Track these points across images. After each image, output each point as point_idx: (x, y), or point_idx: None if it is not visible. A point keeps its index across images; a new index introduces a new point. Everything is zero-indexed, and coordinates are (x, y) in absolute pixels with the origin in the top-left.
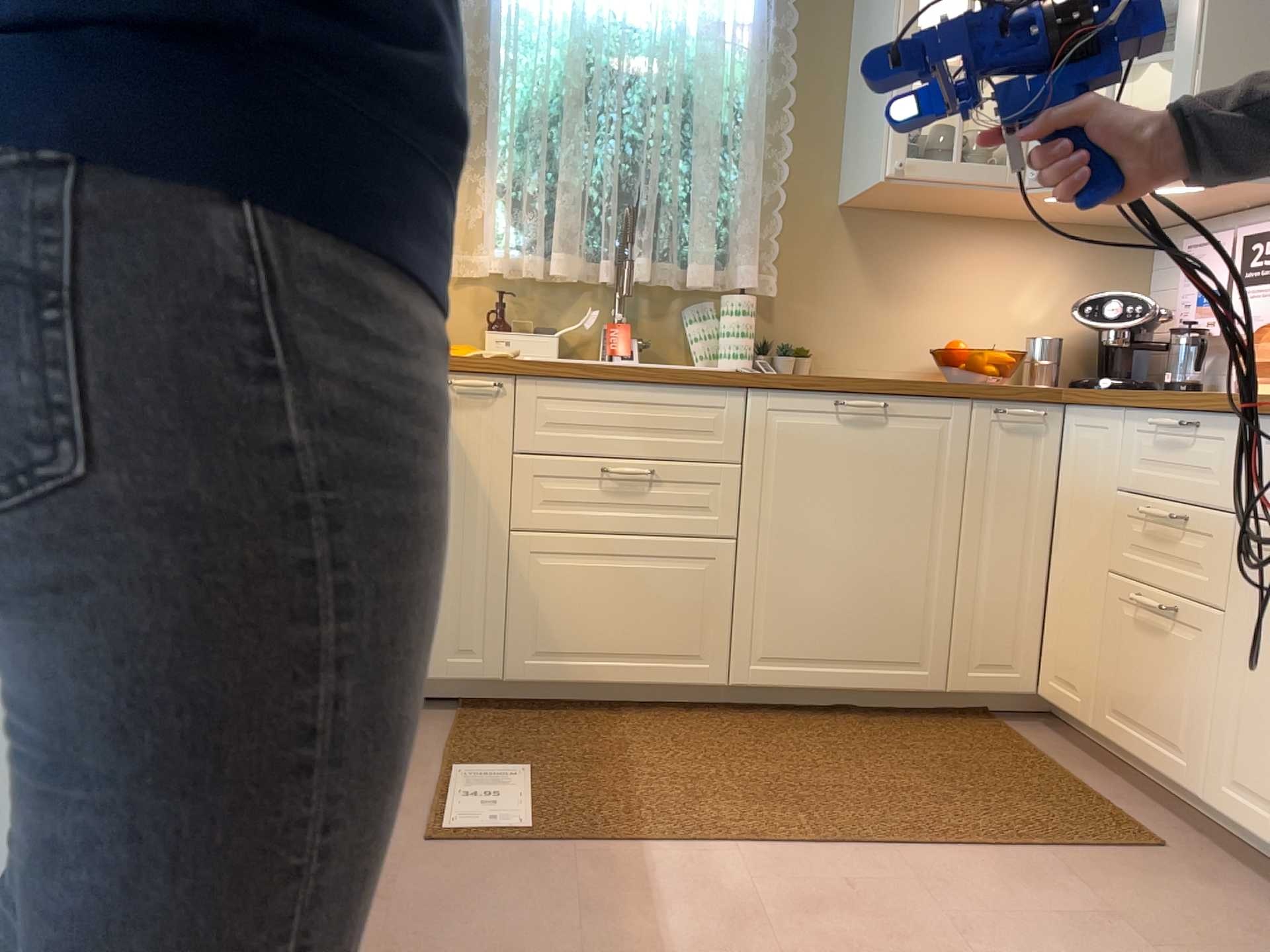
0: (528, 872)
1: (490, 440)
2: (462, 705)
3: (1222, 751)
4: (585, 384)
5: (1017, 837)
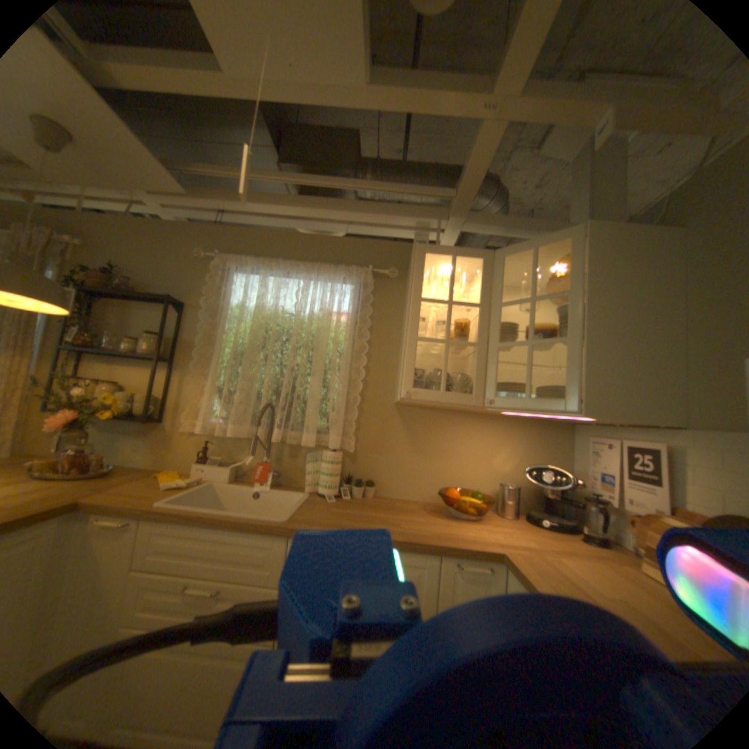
0: None
1: (118, 563)
2: None
3: None
4: (183, 530)
5: None
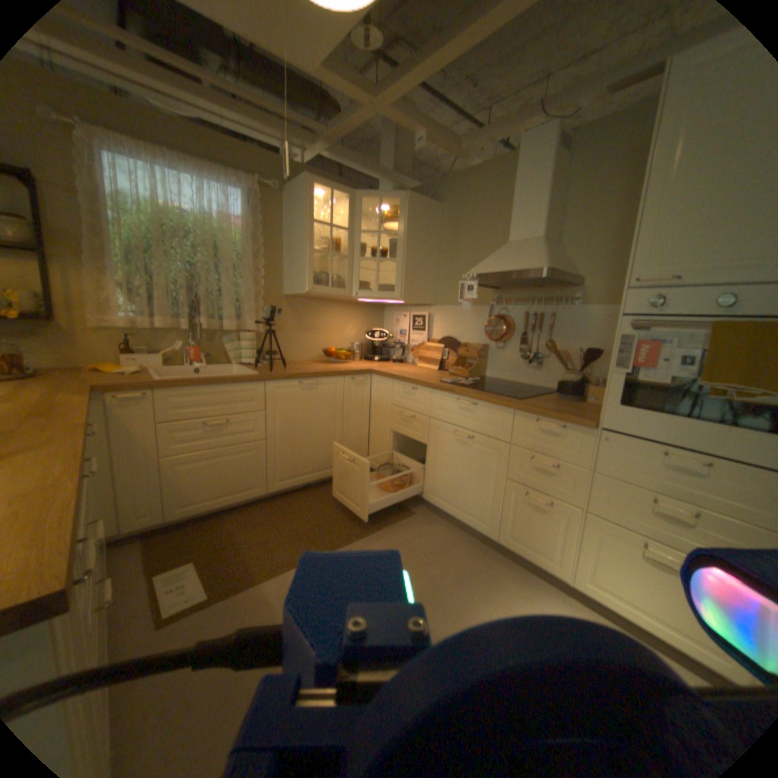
0: (215, 622)
1: (142, 421)
2: (141, 539)
3: (427, 484)
4: (190, 389)
5: (377, 526)
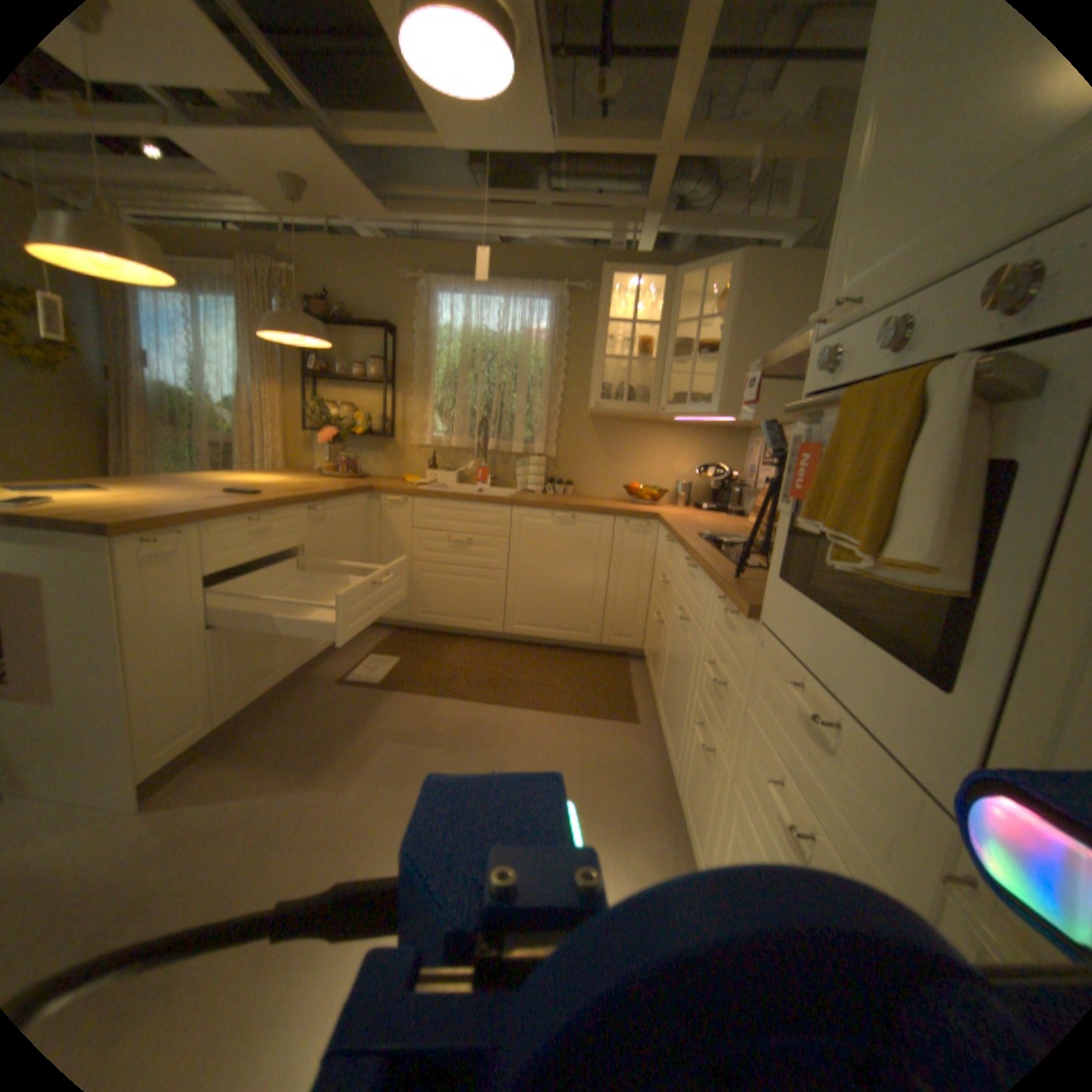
0: (364, 700)
1: (403, 523)
2: (396, 630)
3: (660, 687)
4: (441, 502)
5: (575, 711)
